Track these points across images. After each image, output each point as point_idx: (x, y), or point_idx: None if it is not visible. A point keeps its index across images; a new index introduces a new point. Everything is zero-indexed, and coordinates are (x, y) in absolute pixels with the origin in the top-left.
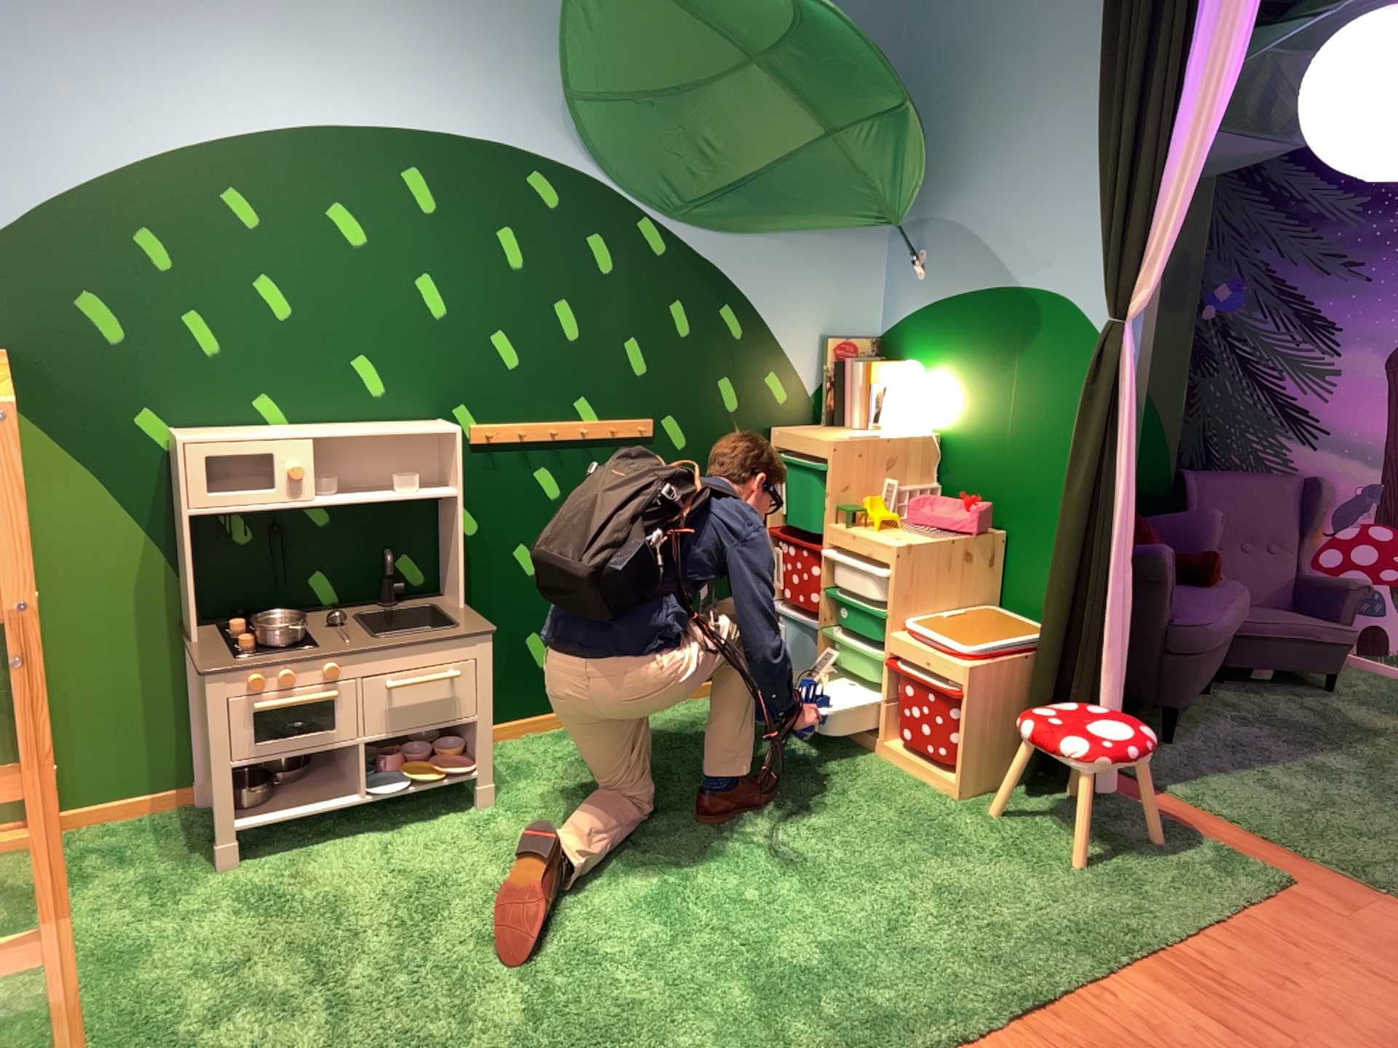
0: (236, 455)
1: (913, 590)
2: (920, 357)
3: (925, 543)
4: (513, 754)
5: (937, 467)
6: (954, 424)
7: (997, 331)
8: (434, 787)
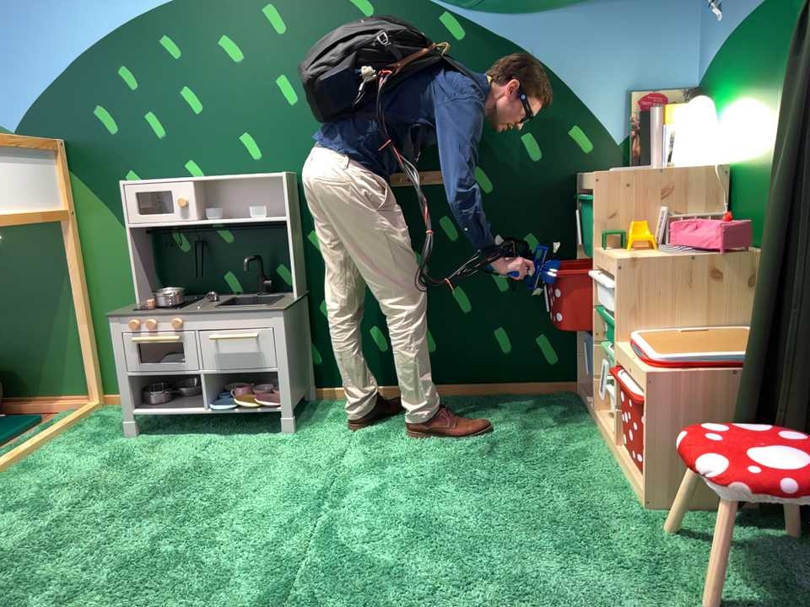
0: (143, 190)
1: (649, 305)
2: (722, 90)
3: (662, 258)
4: (344, 410)
5: (732, 195)
6: (743, 147)
7: (772, 36)
8: (250, 416)
